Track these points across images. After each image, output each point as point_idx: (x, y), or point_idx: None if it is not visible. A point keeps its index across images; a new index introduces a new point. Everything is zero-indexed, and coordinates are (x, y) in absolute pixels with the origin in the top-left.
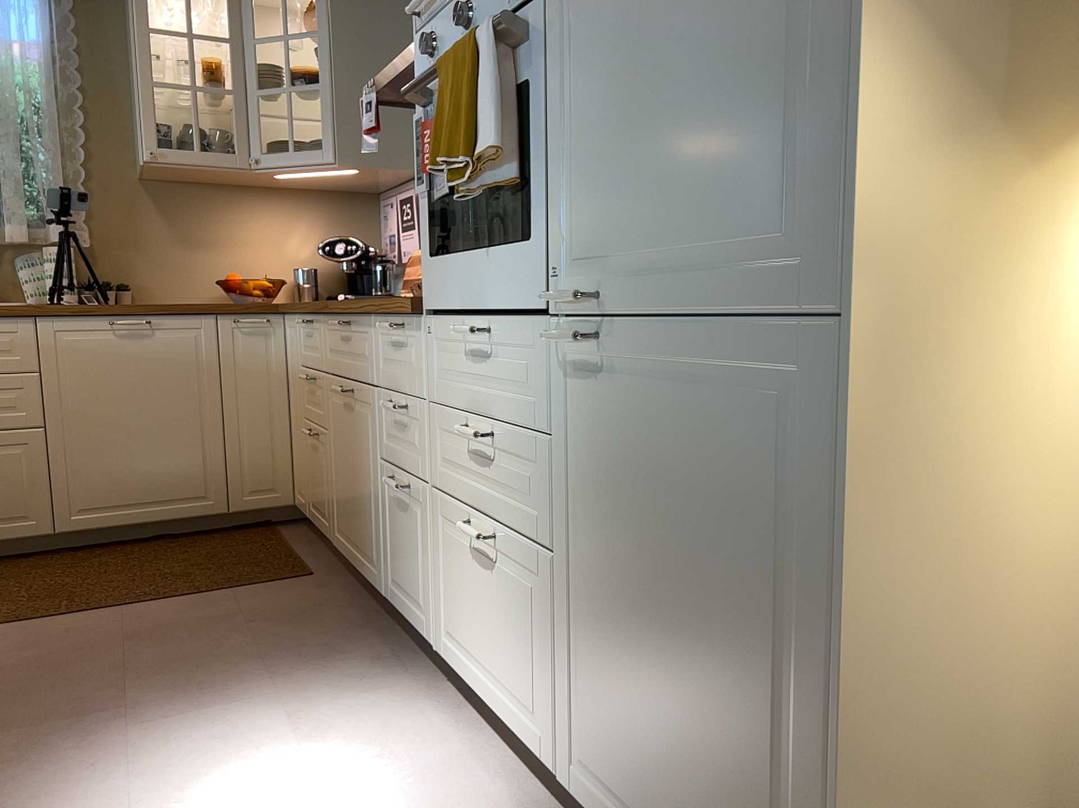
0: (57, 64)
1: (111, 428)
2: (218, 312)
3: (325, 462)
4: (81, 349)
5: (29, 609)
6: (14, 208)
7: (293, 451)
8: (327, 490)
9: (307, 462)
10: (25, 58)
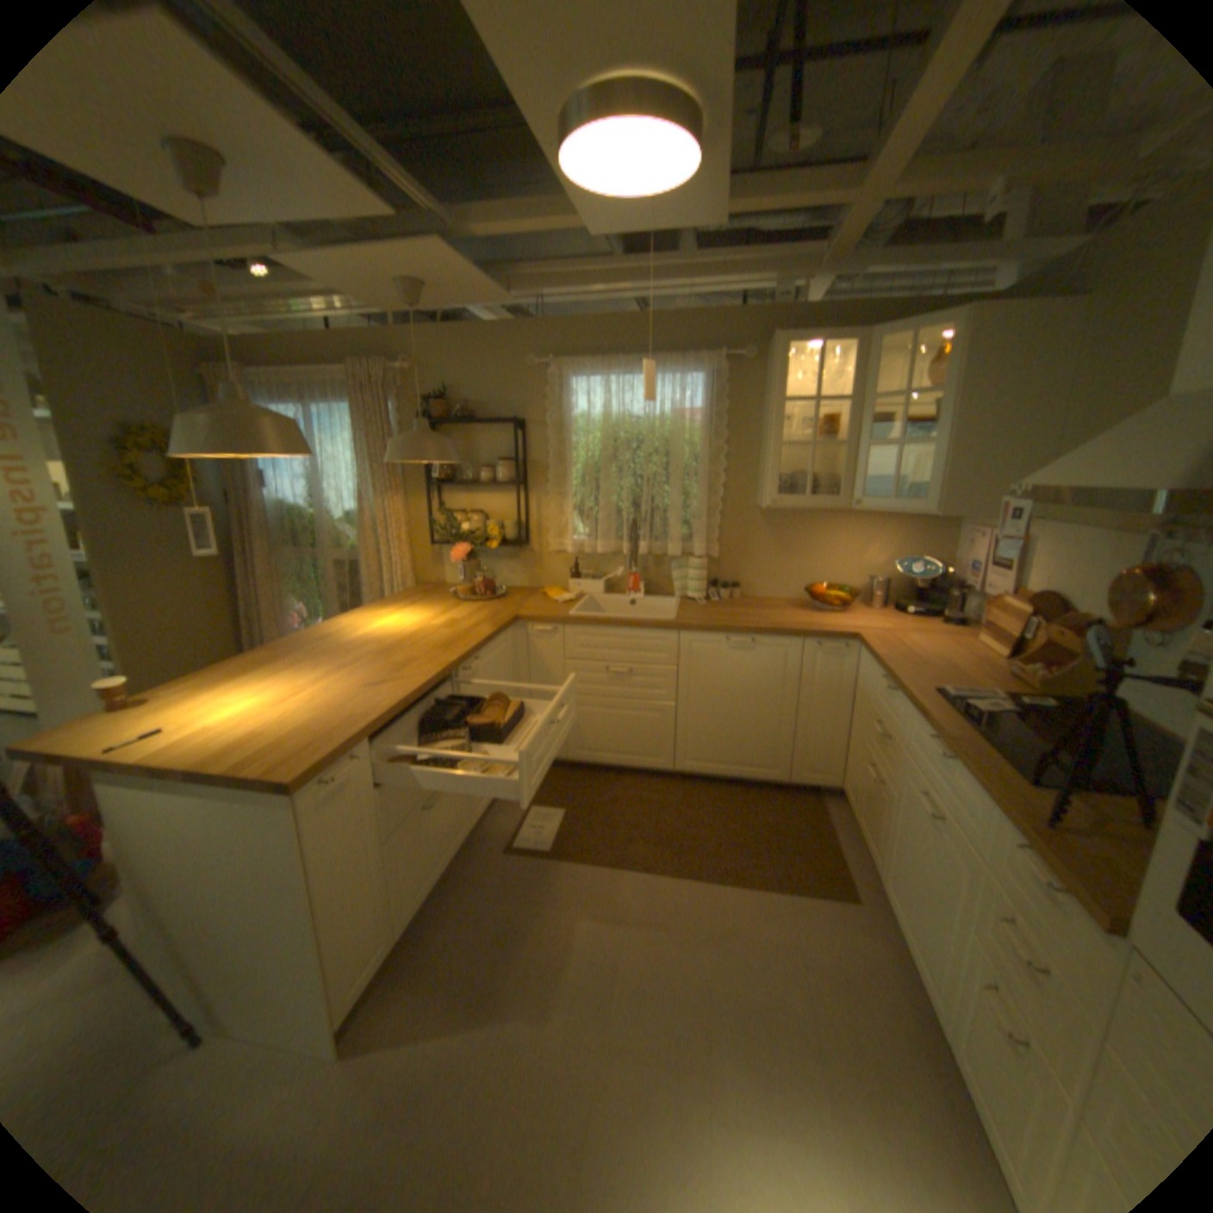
0: (711, 423)
1: (716, 711)
2: (806, 638)
3: (887, 816)
4: (704, 655)
5: (653, 856)
6: (673, 533)
7: (849, 753)
8: (884, 839)
9: (864, 782)
10: (691, 423)
